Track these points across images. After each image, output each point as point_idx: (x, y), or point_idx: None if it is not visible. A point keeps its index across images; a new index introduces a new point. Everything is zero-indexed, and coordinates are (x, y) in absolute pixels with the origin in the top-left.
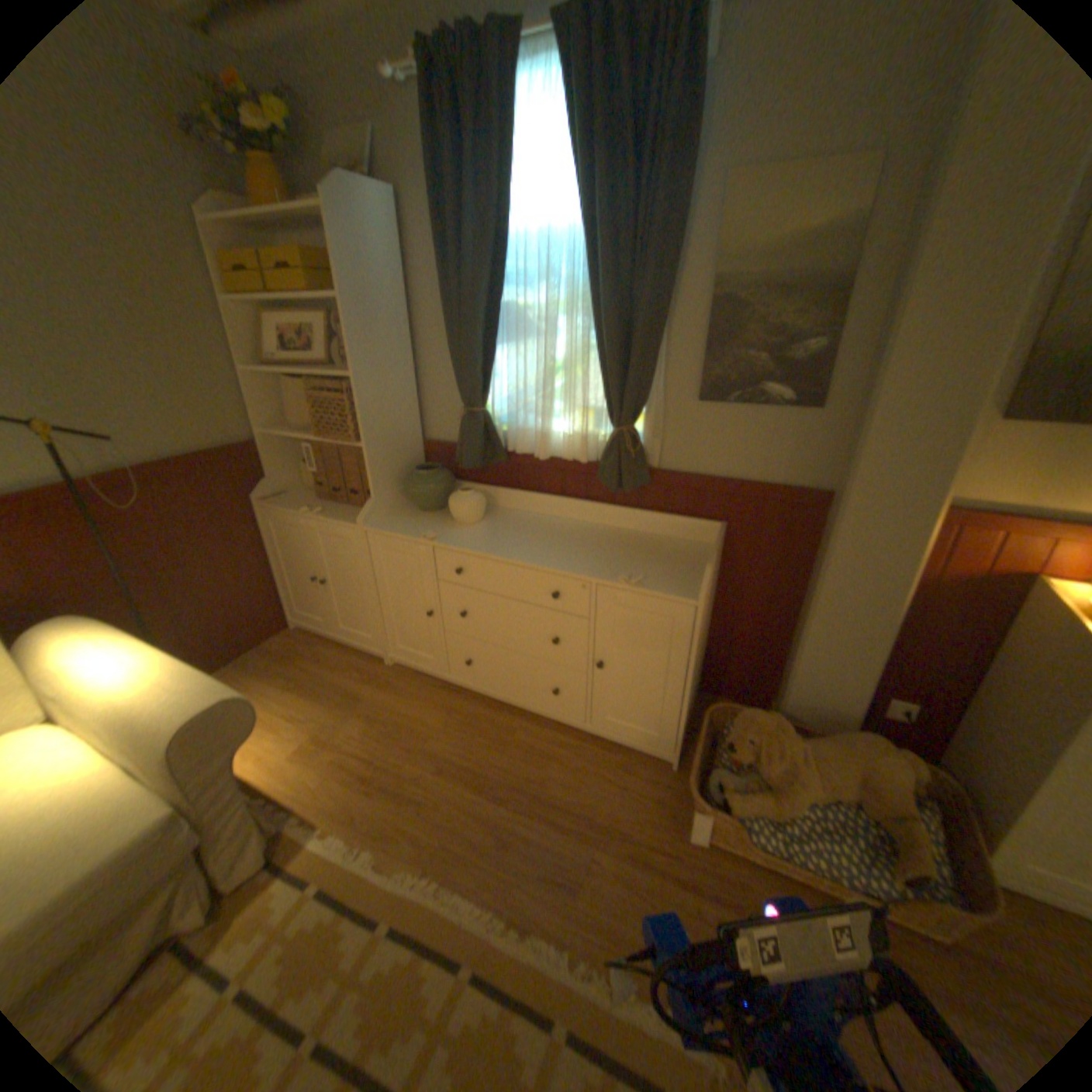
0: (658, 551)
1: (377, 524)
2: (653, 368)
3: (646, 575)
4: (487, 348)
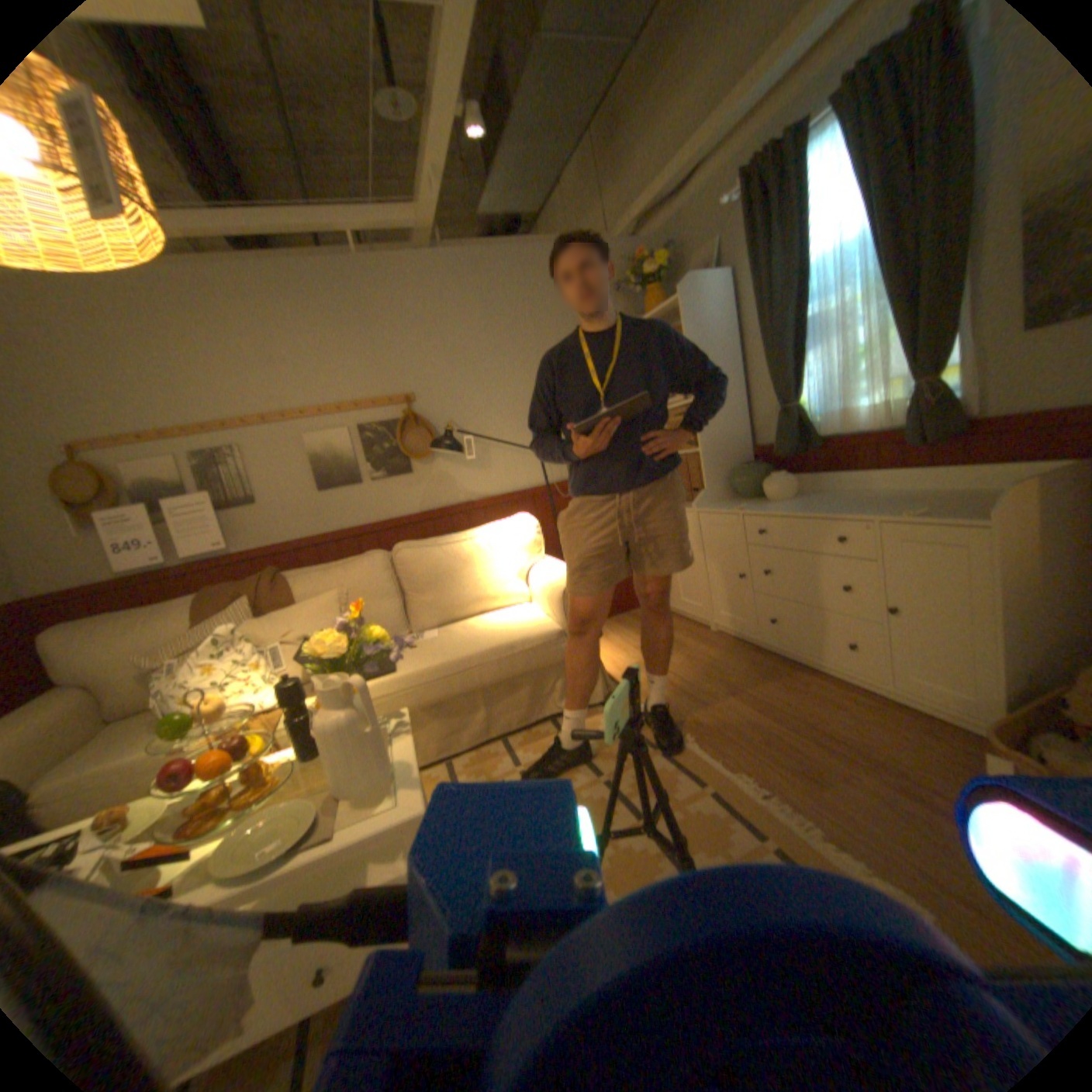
0: (978, 498)
1: (706, 507)
2: (953, 314)
3: (943, 511)
4: (798, 353)
